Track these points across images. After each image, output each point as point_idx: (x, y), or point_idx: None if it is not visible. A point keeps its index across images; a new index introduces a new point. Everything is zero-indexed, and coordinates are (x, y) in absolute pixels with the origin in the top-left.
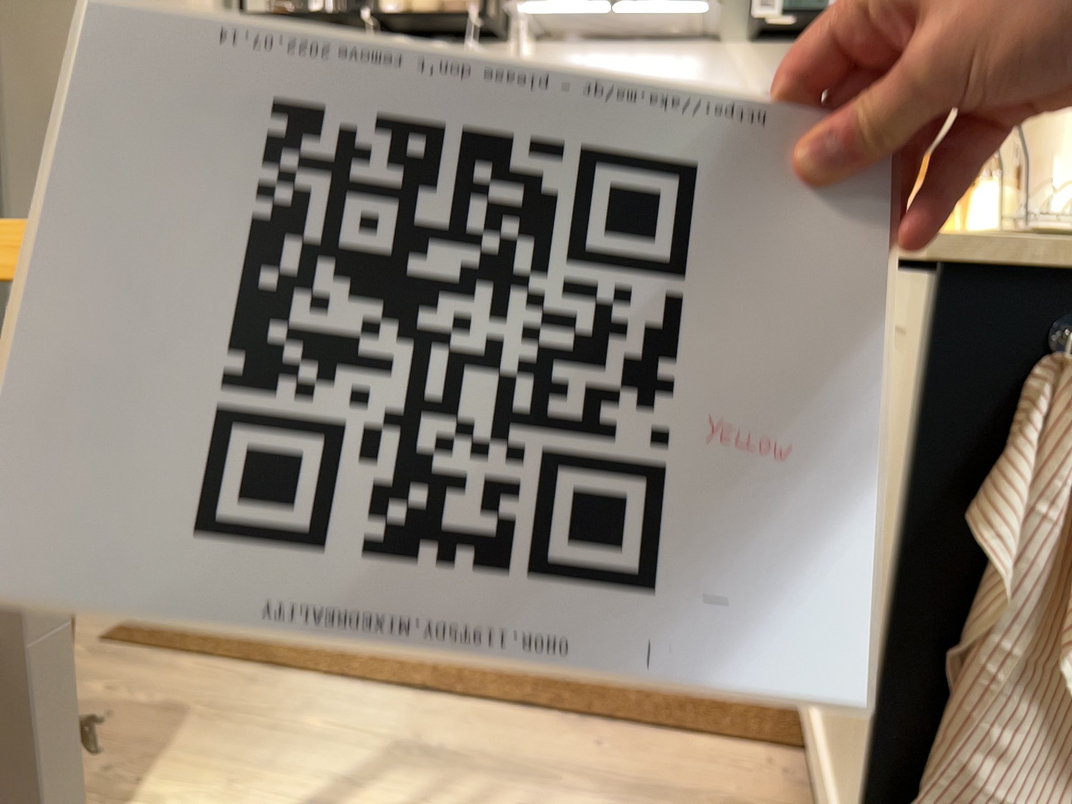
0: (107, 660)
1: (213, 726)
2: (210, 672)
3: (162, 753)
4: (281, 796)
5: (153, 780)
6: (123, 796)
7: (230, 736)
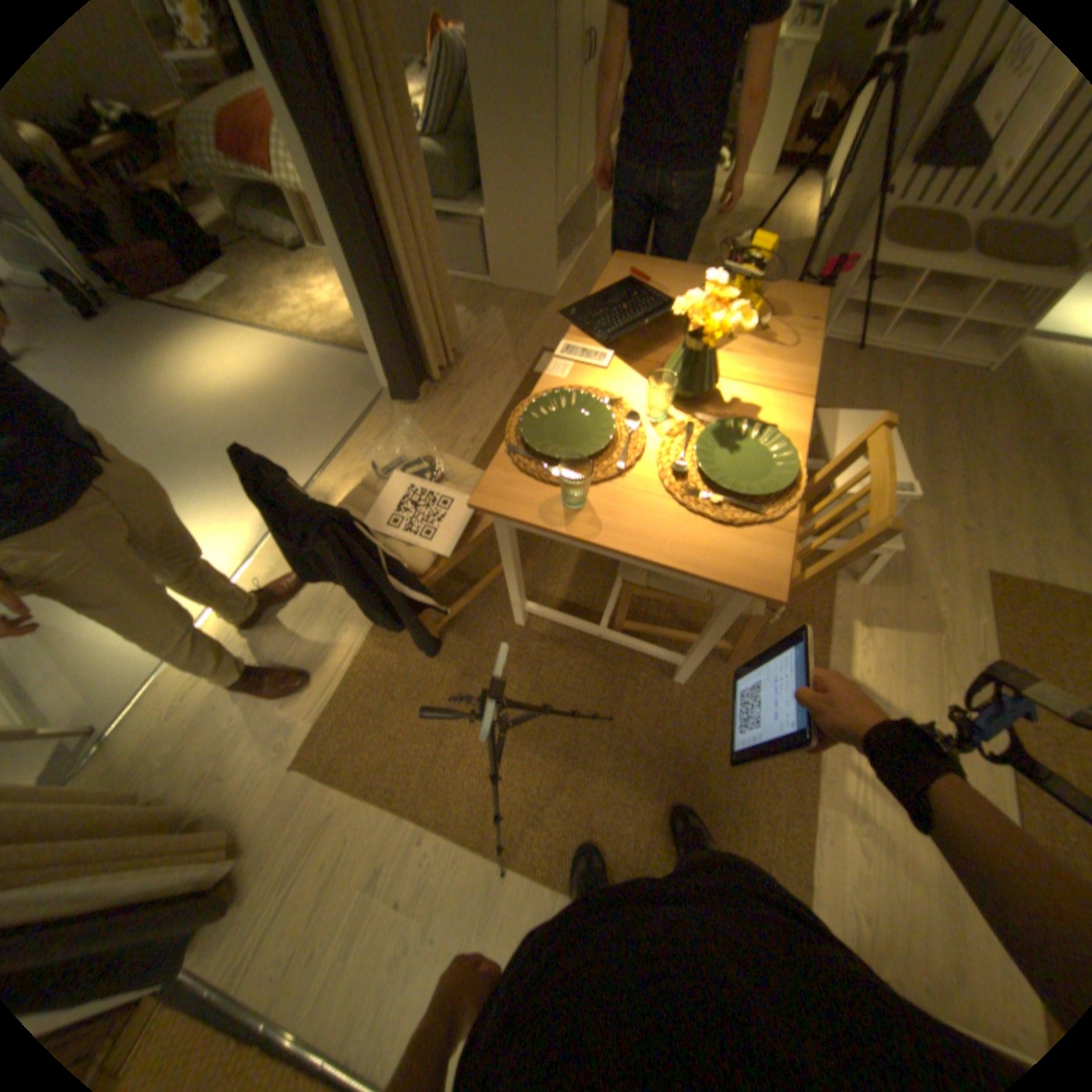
0: (974, 582)
1: (937, 649)
2: (984, 636)
3: (909, 631)
4: (895, 691)
5: (889, 632)
6: (876, 623)
7: (932, 659)
